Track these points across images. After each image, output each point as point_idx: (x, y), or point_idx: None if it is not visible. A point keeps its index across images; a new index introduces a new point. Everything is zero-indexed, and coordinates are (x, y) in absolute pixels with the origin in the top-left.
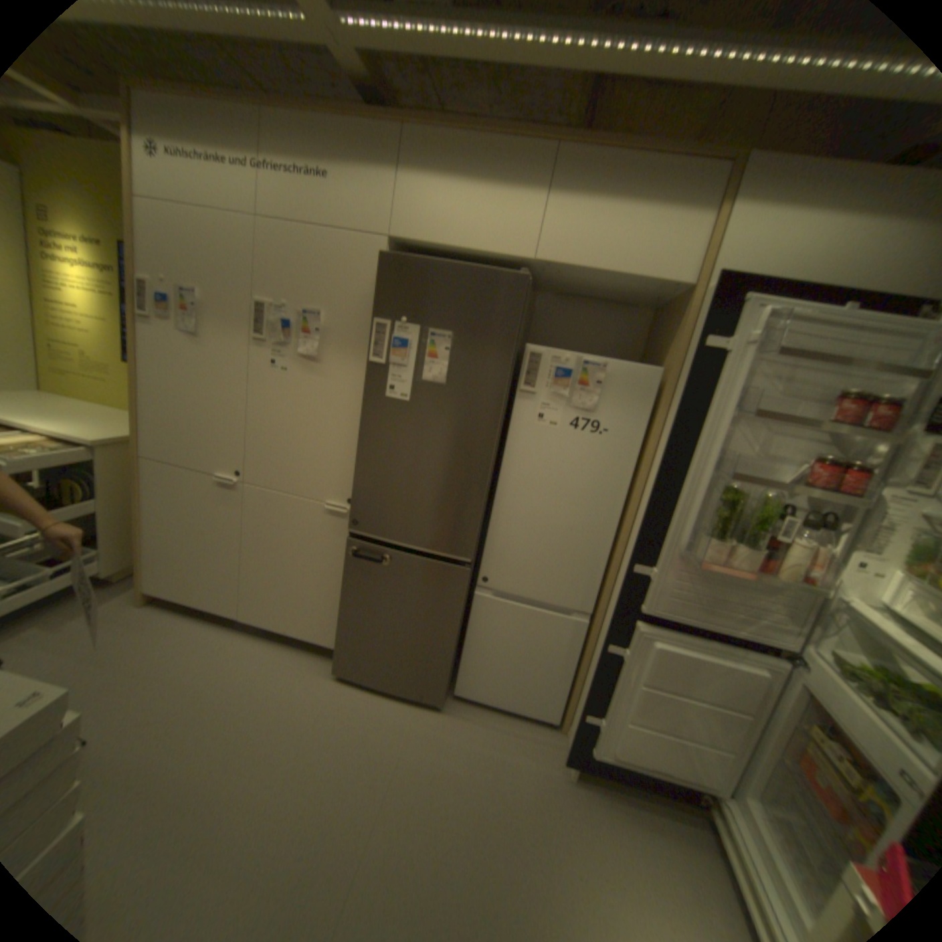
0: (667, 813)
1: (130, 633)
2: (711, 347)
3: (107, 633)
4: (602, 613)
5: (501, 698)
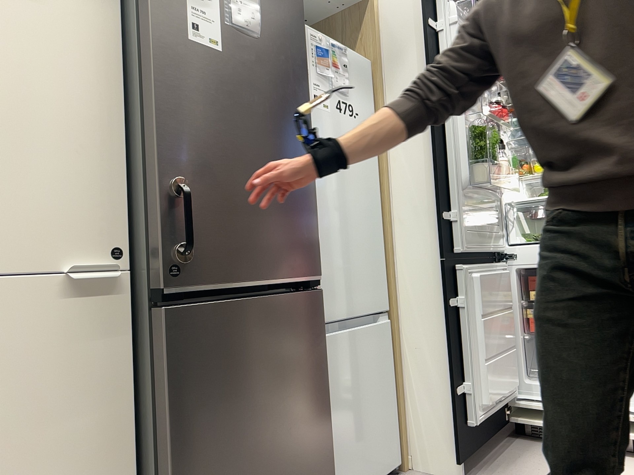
0: (499, 447)
1: None
2: (431, 27)
3: None
4: (396, 303)
5: (361, 474)
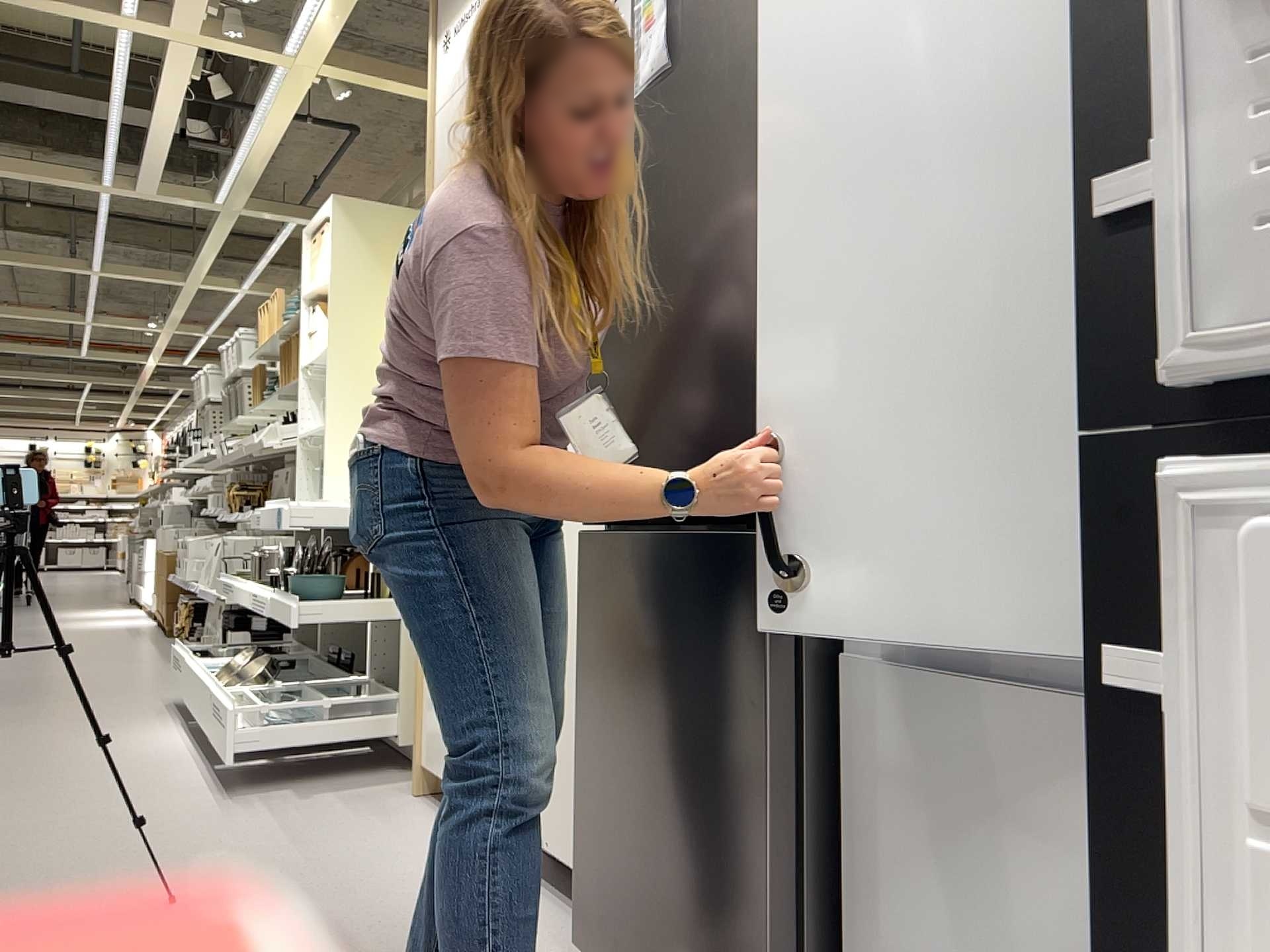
0: None
1: (366, 820)
2: None
3: (343, 814)
4: None
5: None
